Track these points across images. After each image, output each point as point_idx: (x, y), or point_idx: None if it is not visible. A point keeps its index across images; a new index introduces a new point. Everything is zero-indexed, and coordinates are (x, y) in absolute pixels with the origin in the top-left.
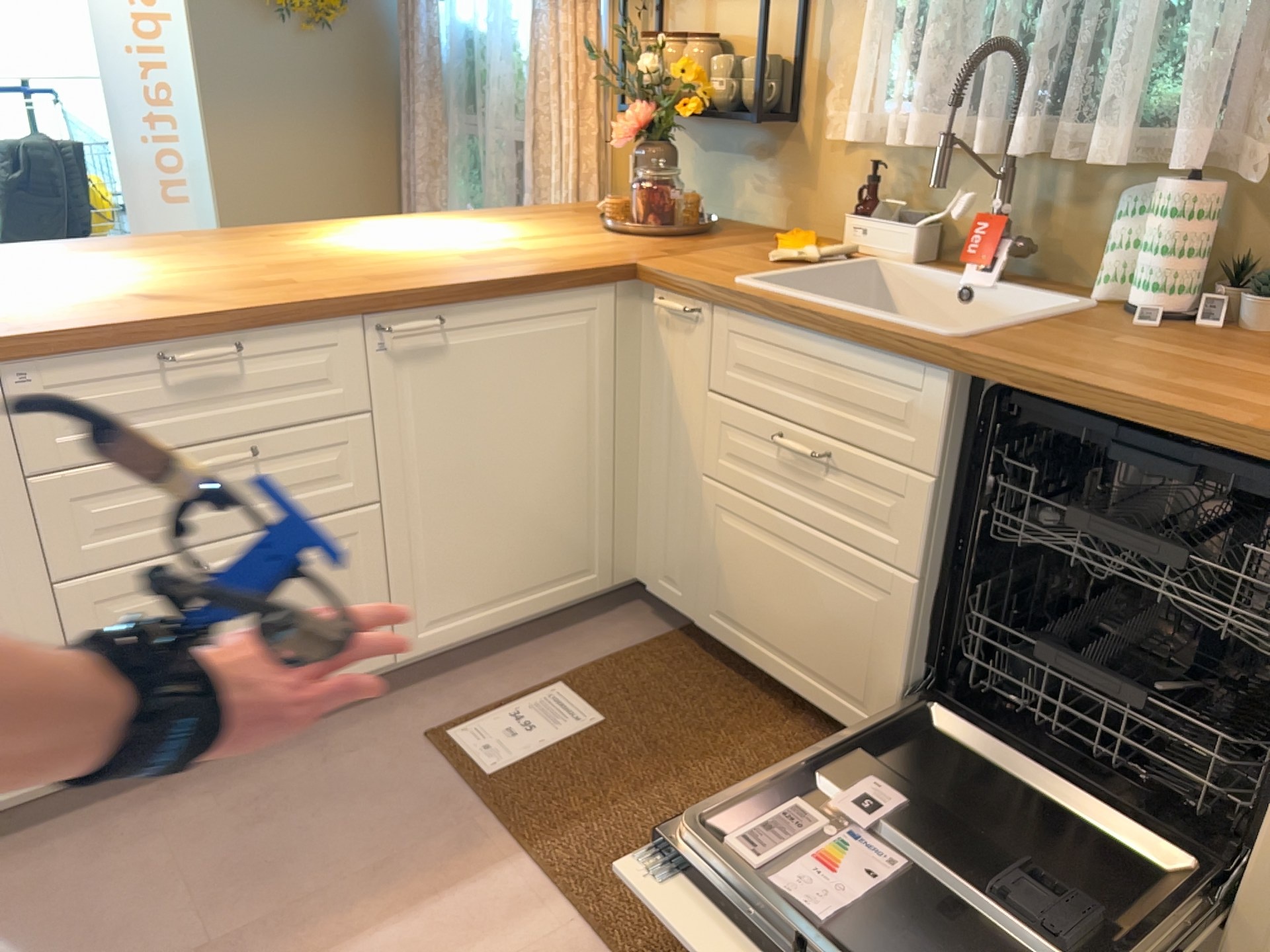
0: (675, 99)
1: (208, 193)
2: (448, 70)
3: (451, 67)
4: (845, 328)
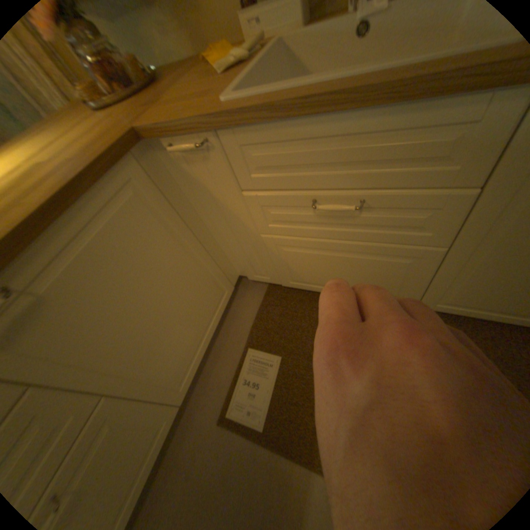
0: None
1: None
2: None
3: None
4: (375, 97)
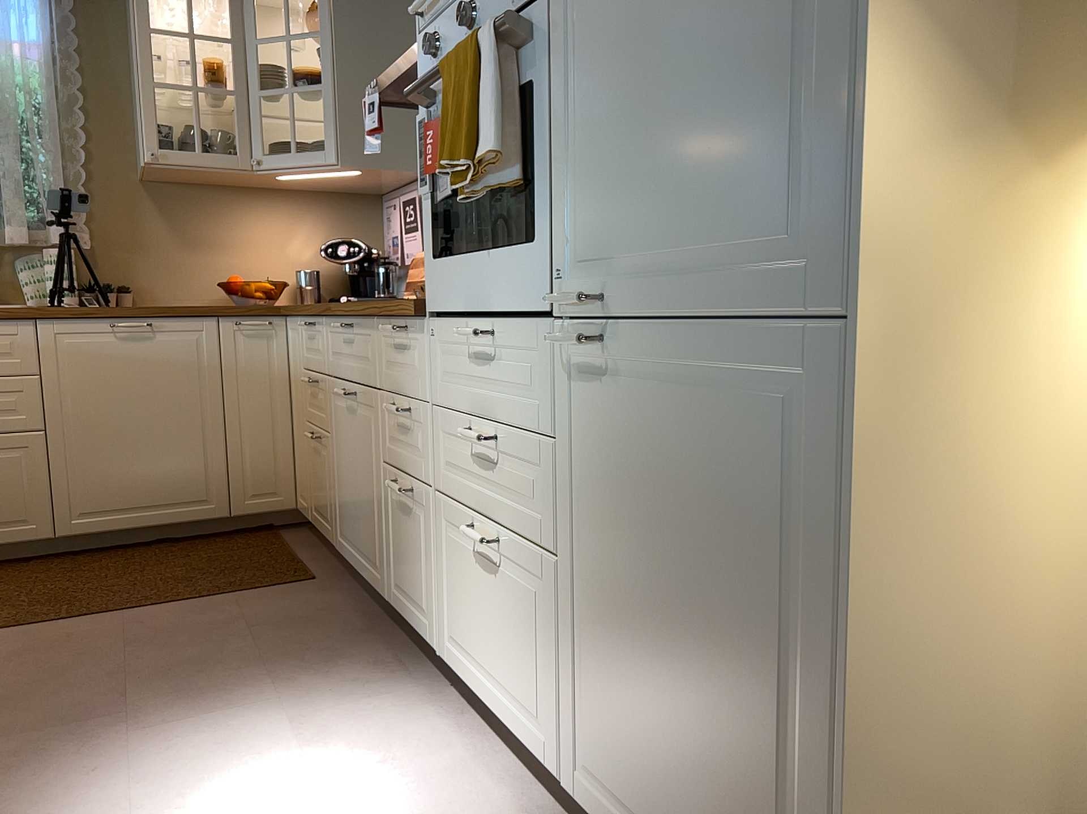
0: None
1: None
2: None
3: None
4: None
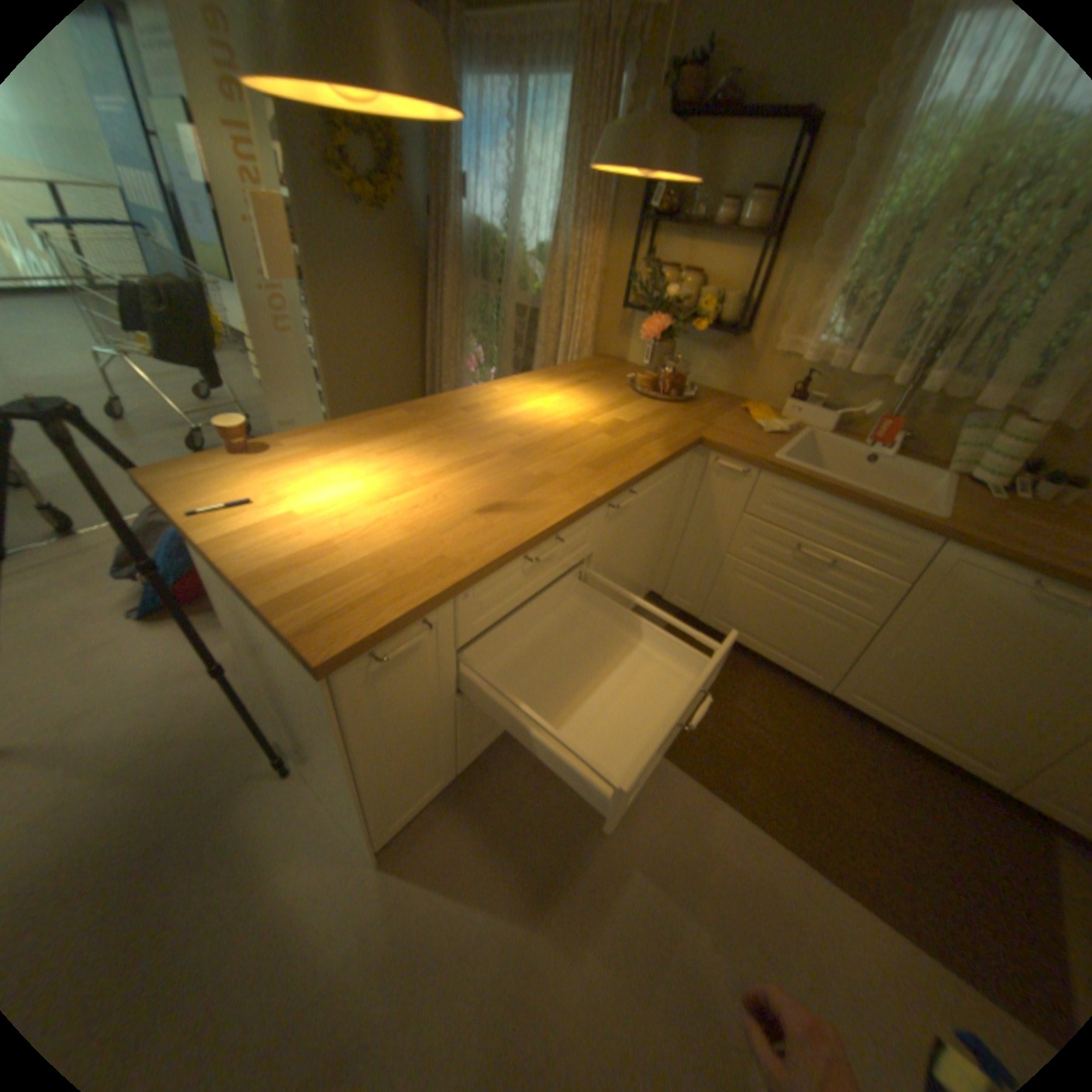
0: (688, 315)
1: (298, 324)
2: (461, 246)
3: (467, 245)
4: (875, 505)
